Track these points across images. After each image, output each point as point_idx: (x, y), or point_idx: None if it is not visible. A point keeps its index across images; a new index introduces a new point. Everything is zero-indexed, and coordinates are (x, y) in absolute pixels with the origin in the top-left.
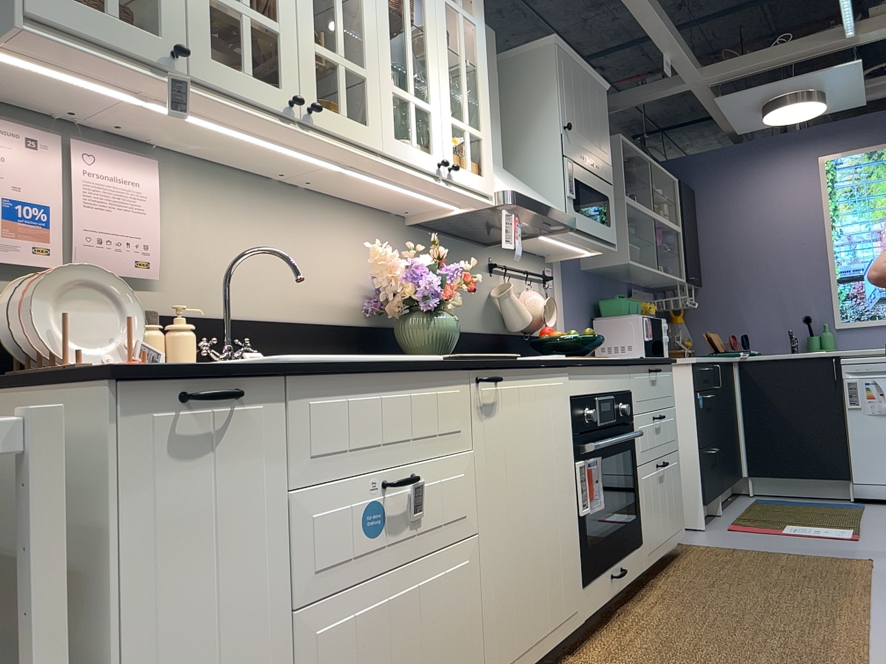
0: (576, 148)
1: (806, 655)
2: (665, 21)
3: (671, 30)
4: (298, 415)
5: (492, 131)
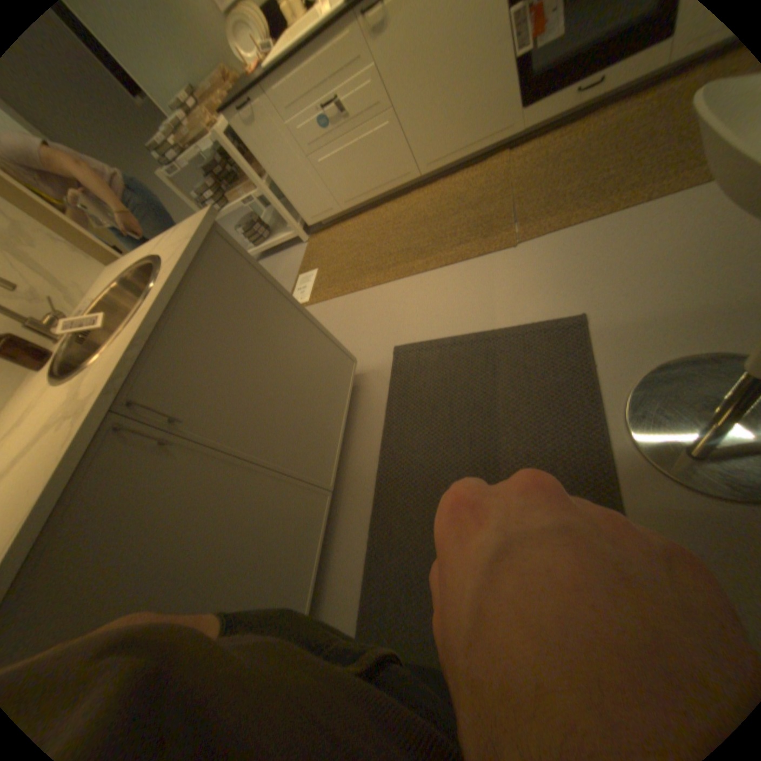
0: None
1: (600, 189)
2: None
3: None
4: (272, 94)
5: None
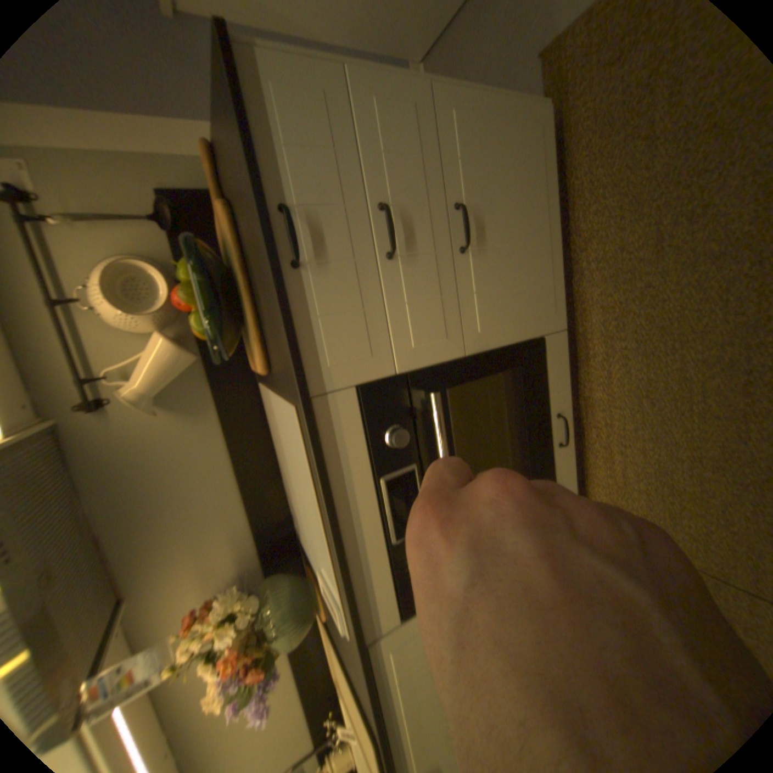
0: None
1: None
2: None
3: None
4: None
5: None
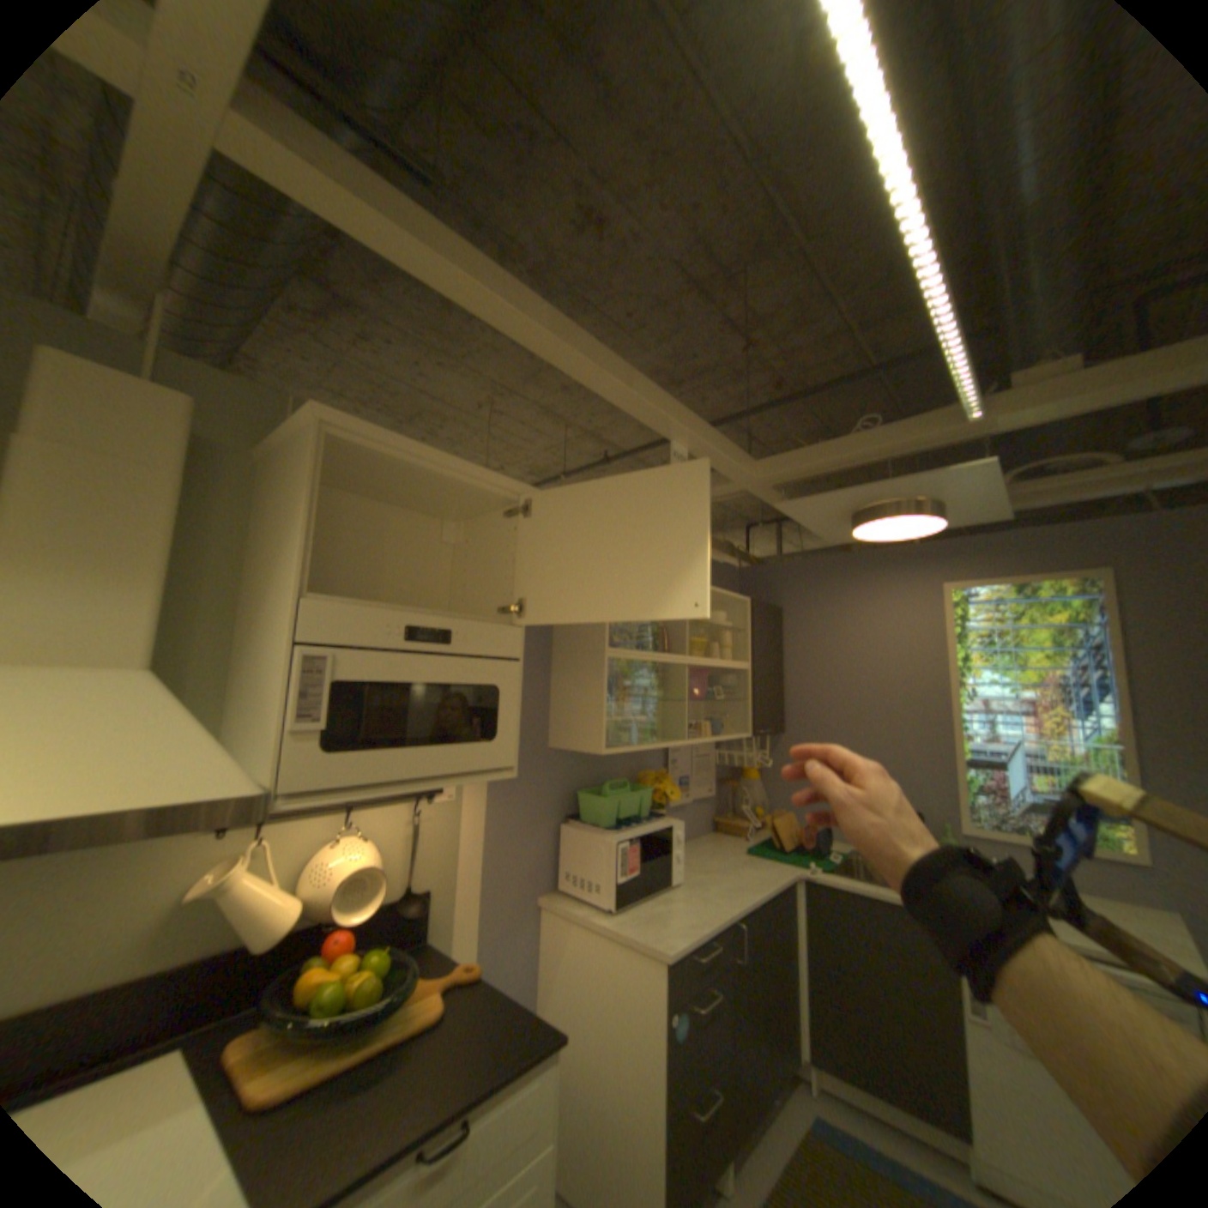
0: (362, 616)
1: None
2: (645, 388)
3: (664, 401)
4: None
5: (97, 595)
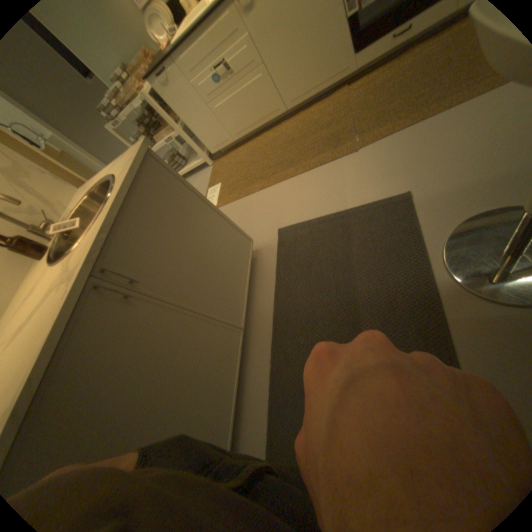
0: None
1: (414, 104)
2: None
3: None
4: (180, 62)
5: None
